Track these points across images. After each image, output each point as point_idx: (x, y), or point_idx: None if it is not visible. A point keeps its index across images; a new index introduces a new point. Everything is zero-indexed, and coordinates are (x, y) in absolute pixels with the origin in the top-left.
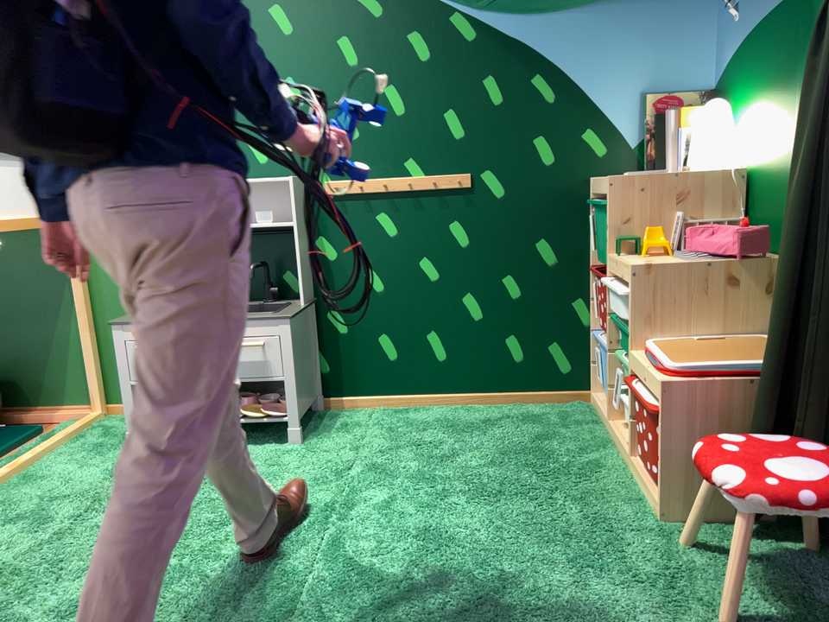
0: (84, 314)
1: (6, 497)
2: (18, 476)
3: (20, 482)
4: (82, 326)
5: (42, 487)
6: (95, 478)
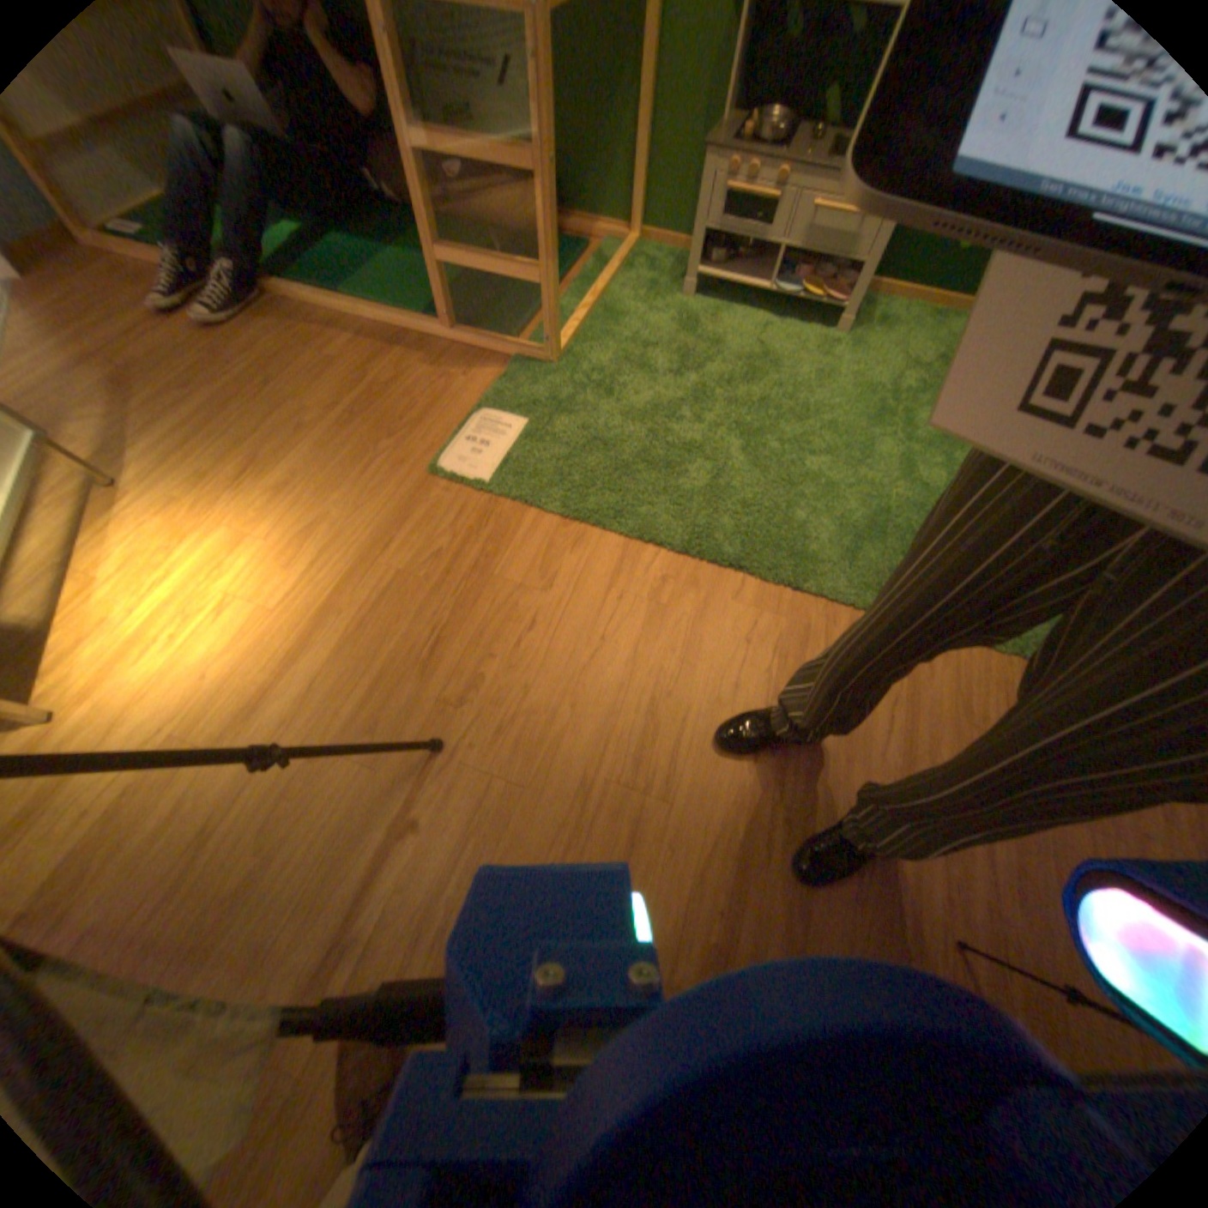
0: (645, 104)
1: (600, 329)
2: (597, 305)
3: (602, 313)
4: (639, 120)
5: (625, 325)
6: (666, 325)
